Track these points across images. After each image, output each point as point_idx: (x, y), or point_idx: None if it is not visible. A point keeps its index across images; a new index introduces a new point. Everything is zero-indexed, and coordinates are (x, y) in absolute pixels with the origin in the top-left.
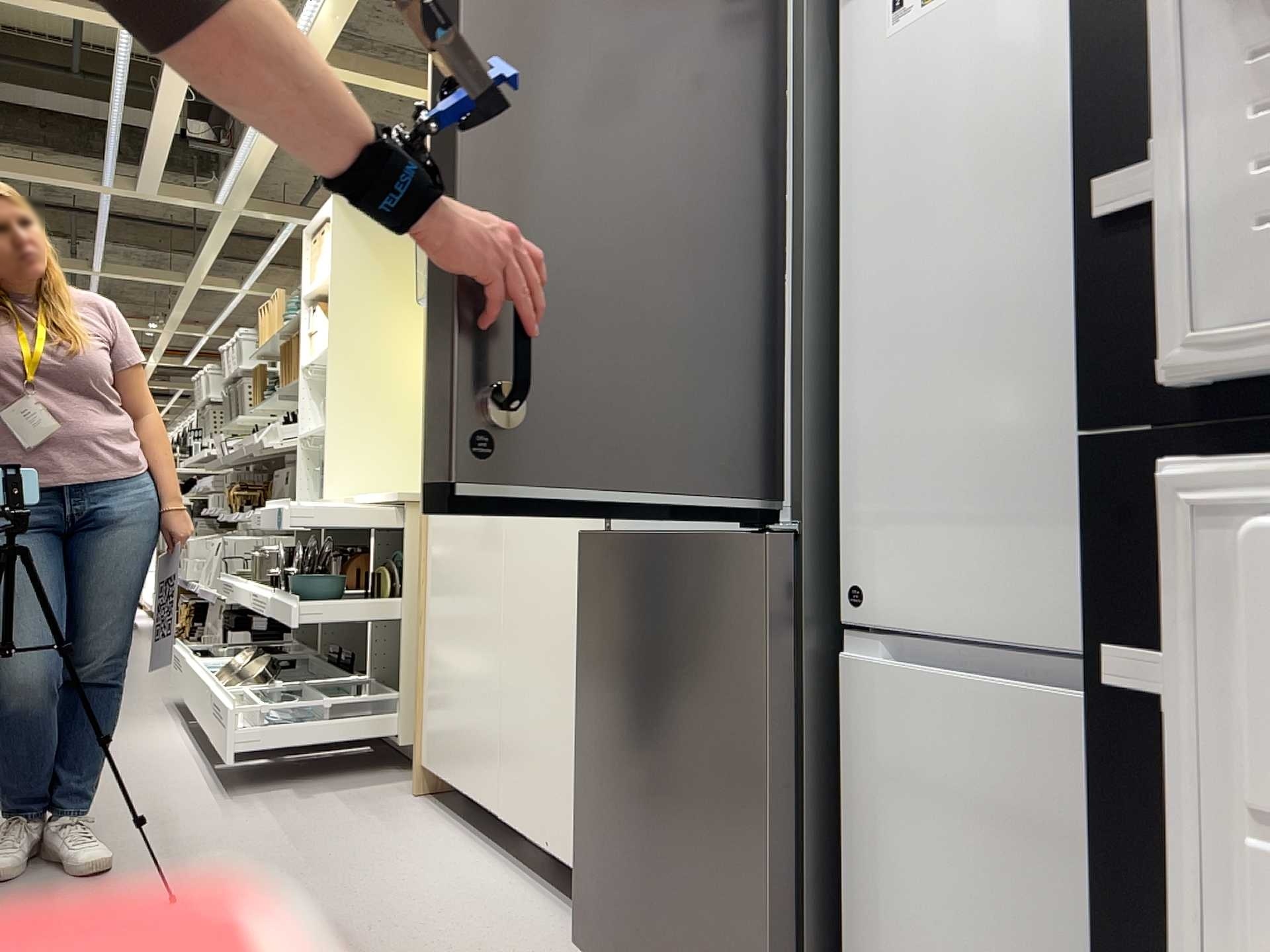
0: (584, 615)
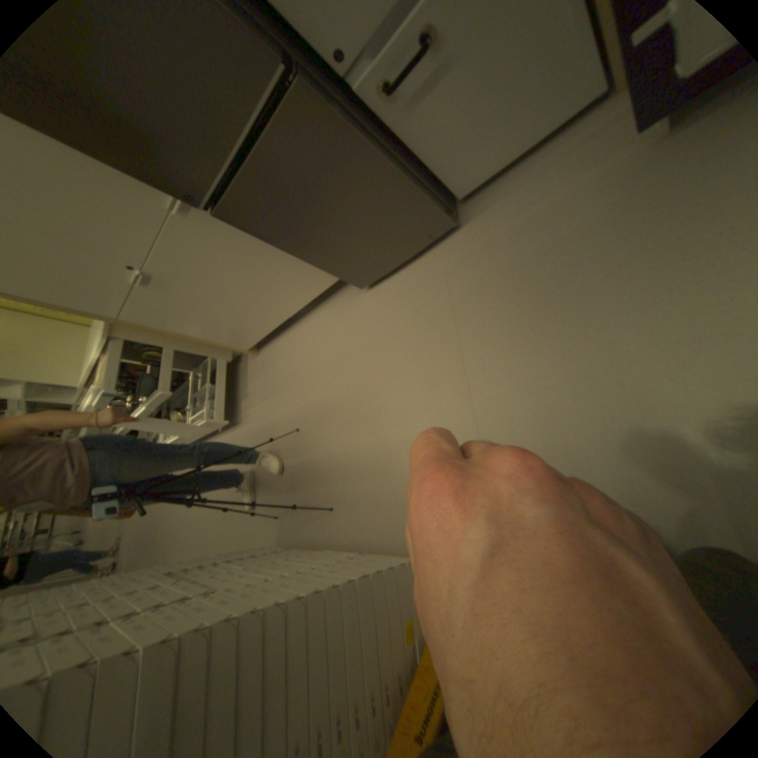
0: (253, 230)
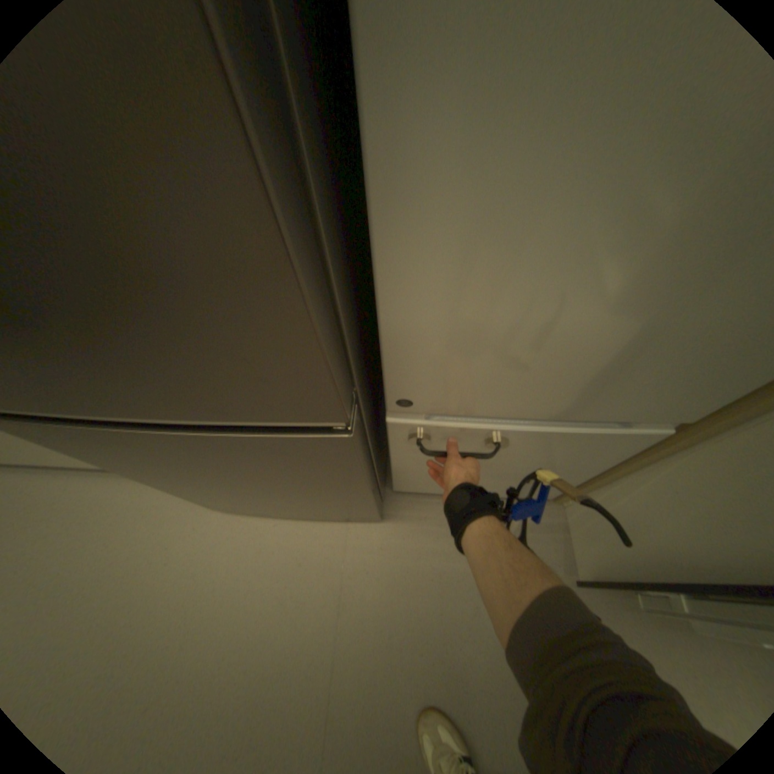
0: (65, 448)
